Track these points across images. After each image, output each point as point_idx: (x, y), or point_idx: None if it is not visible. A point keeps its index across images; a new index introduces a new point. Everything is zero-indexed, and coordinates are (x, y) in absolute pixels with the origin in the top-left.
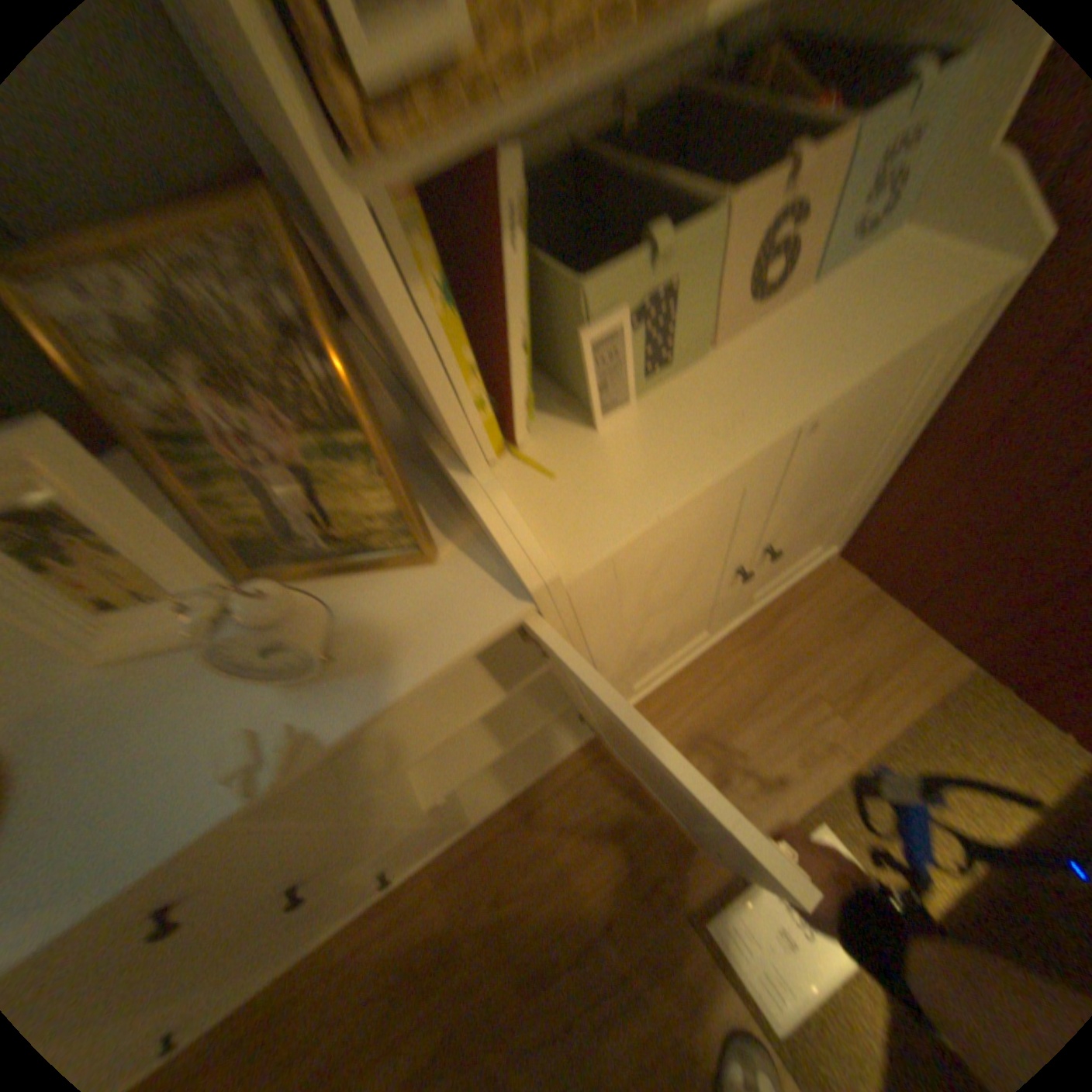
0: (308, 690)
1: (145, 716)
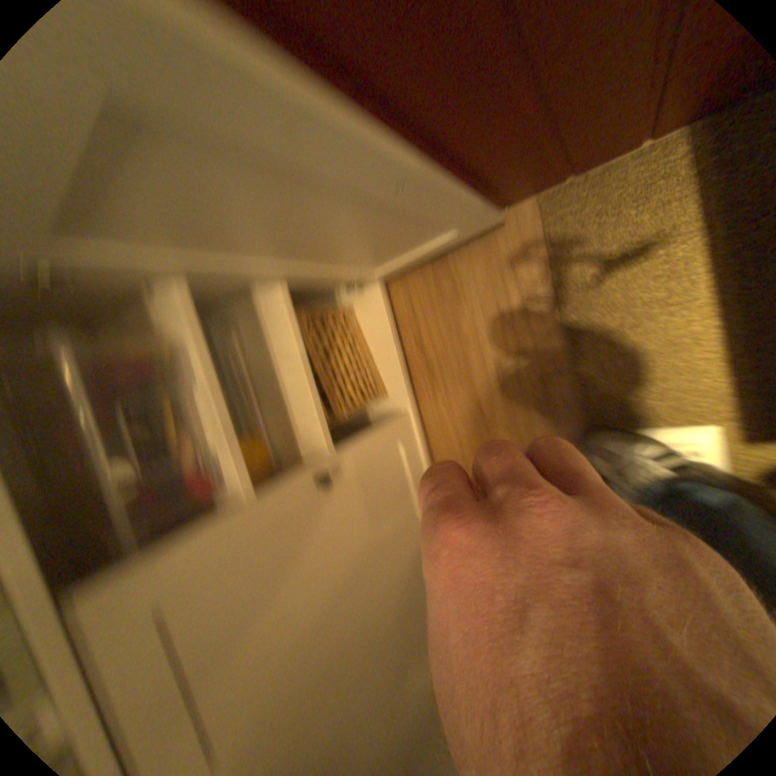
0: None
1: None
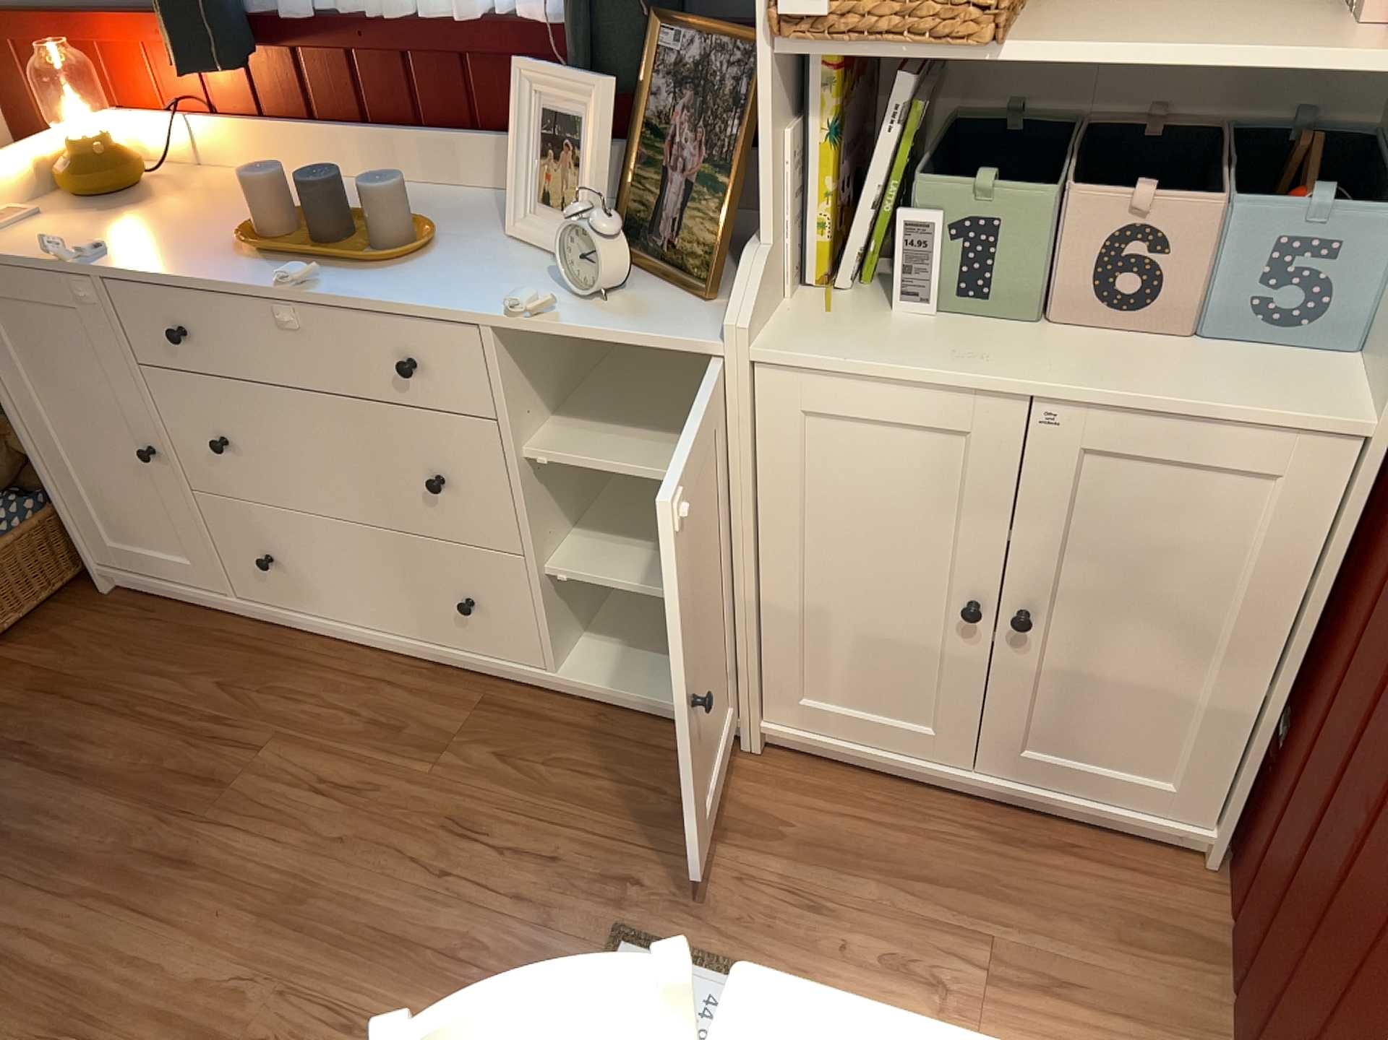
0: (583, 306)
1: (511, 274)
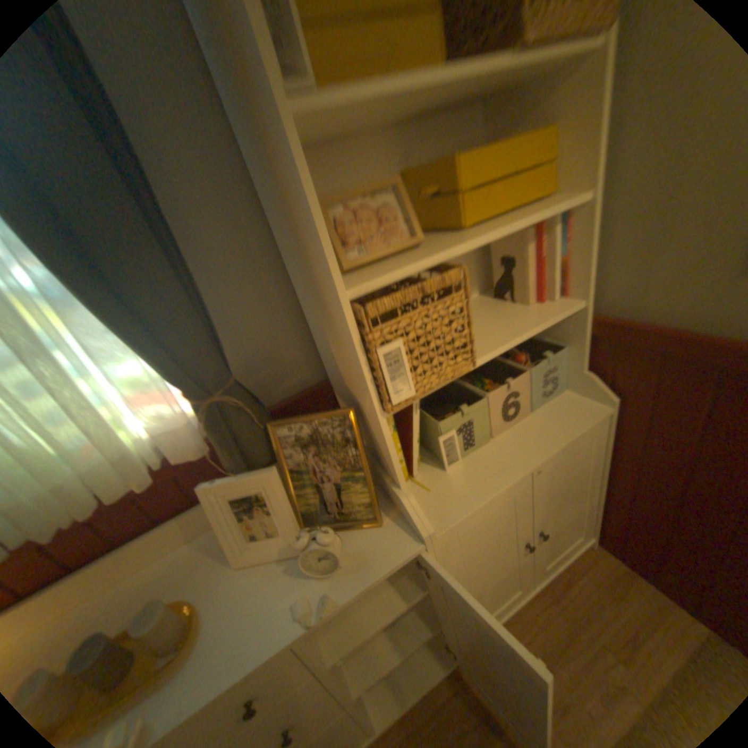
0: (332, 581)
1: (261, 592)
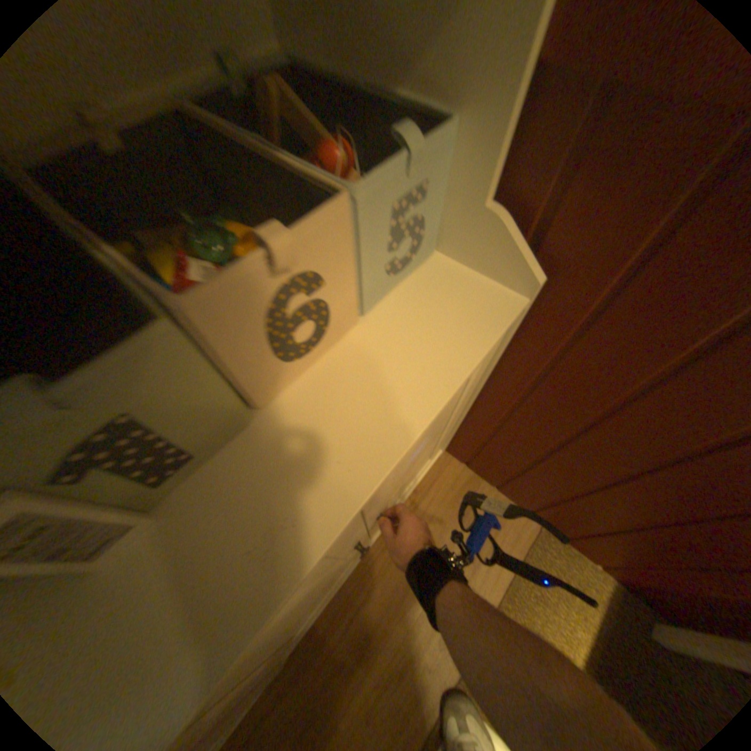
0: None
1: None
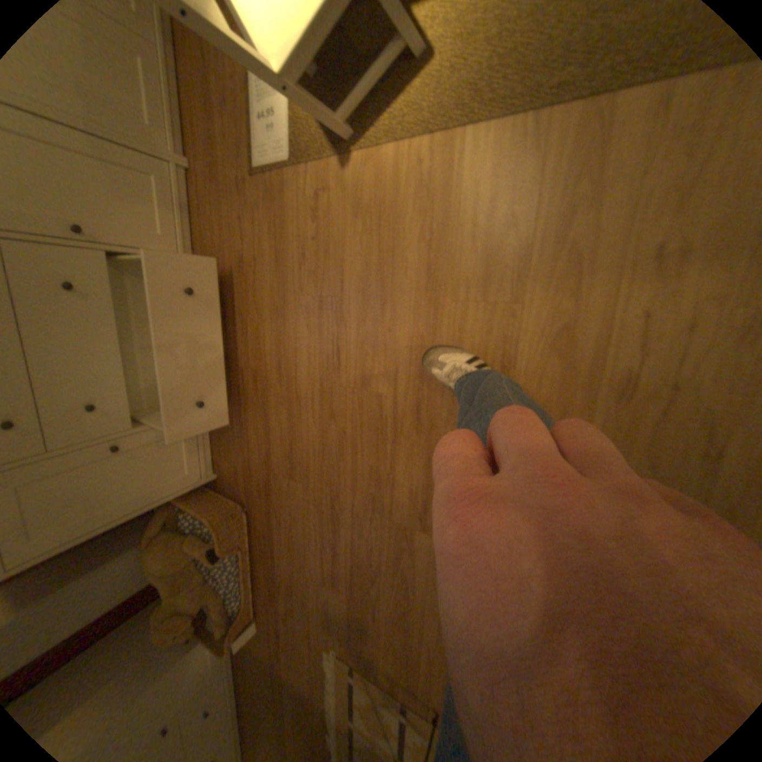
0: None
1: None
